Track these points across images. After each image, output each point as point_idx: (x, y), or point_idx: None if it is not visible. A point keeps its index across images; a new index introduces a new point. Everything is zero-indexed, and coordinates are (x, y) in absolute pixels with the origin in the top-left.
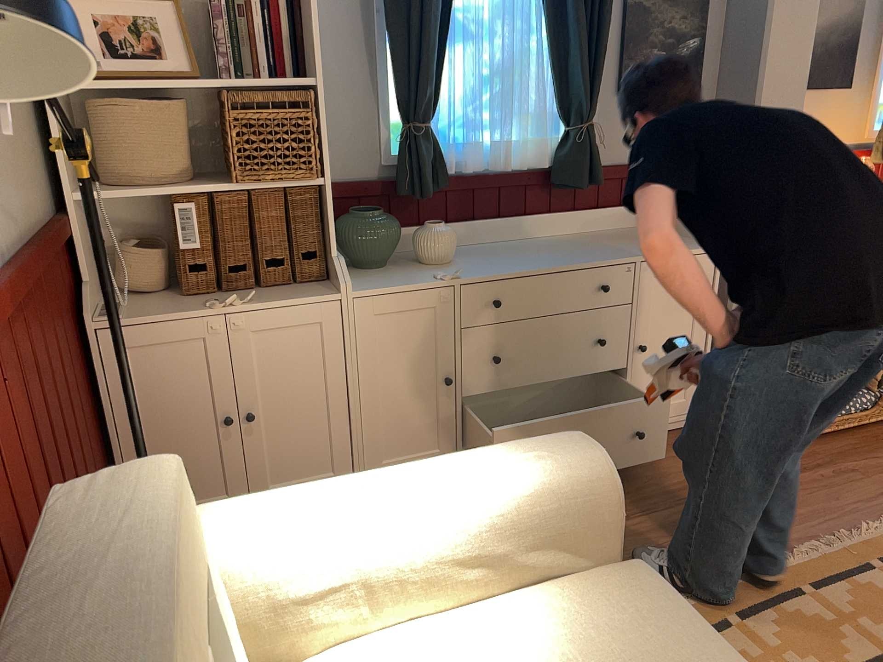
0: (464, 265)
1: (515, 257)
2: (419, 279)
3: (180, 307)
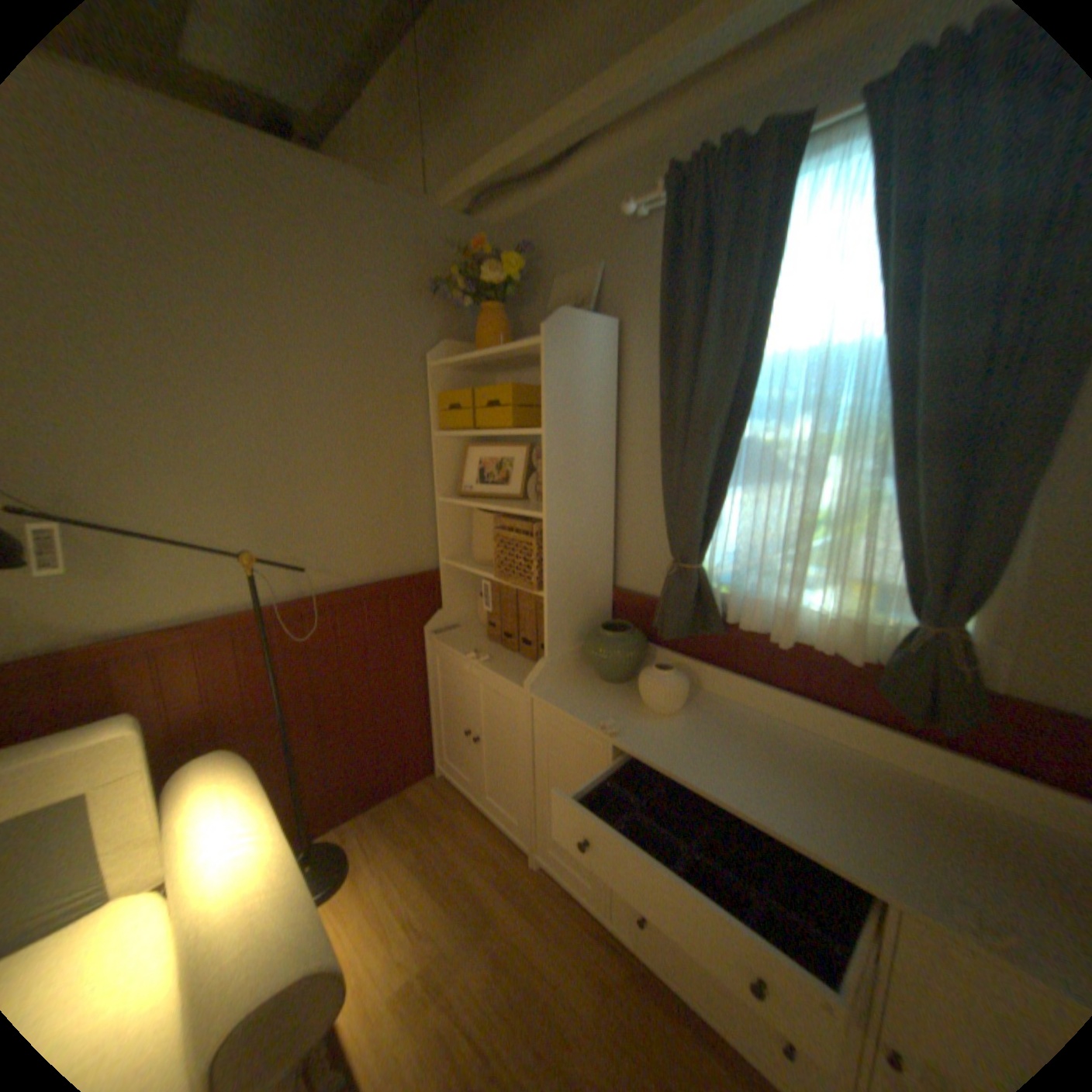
0: (668, 726)
1: (734, 756)
2: (594, 714)
3: (467, 644)
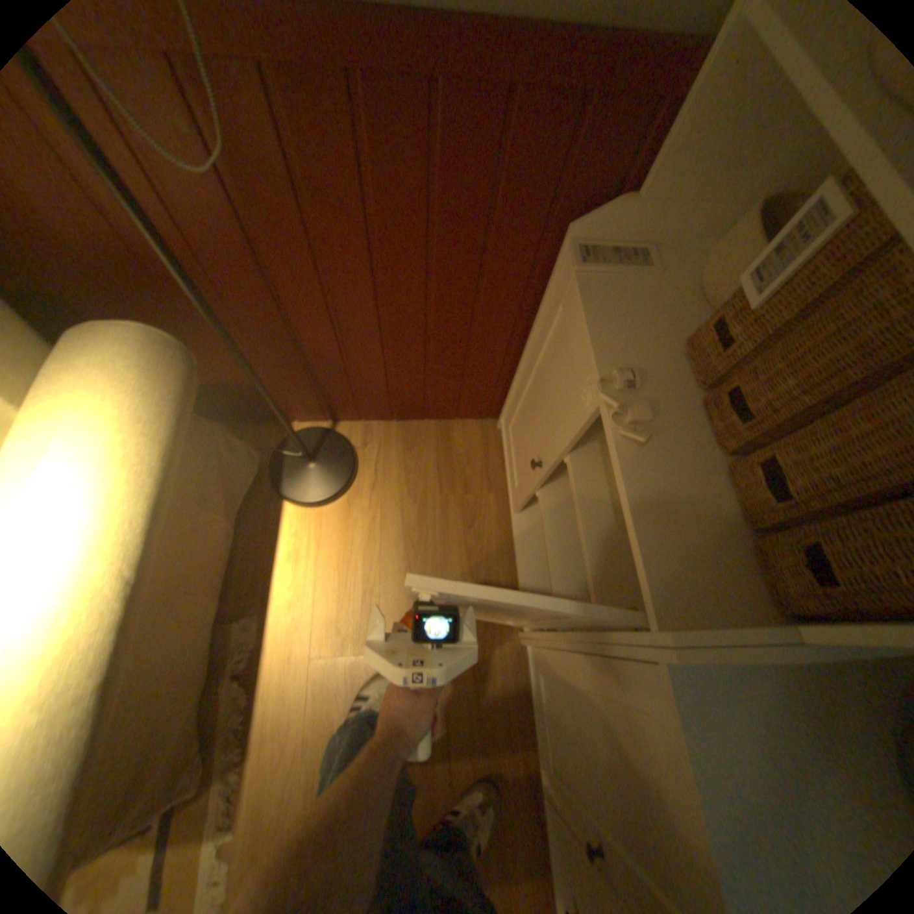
0: None
1: None
2: None
3: (632, 340)
